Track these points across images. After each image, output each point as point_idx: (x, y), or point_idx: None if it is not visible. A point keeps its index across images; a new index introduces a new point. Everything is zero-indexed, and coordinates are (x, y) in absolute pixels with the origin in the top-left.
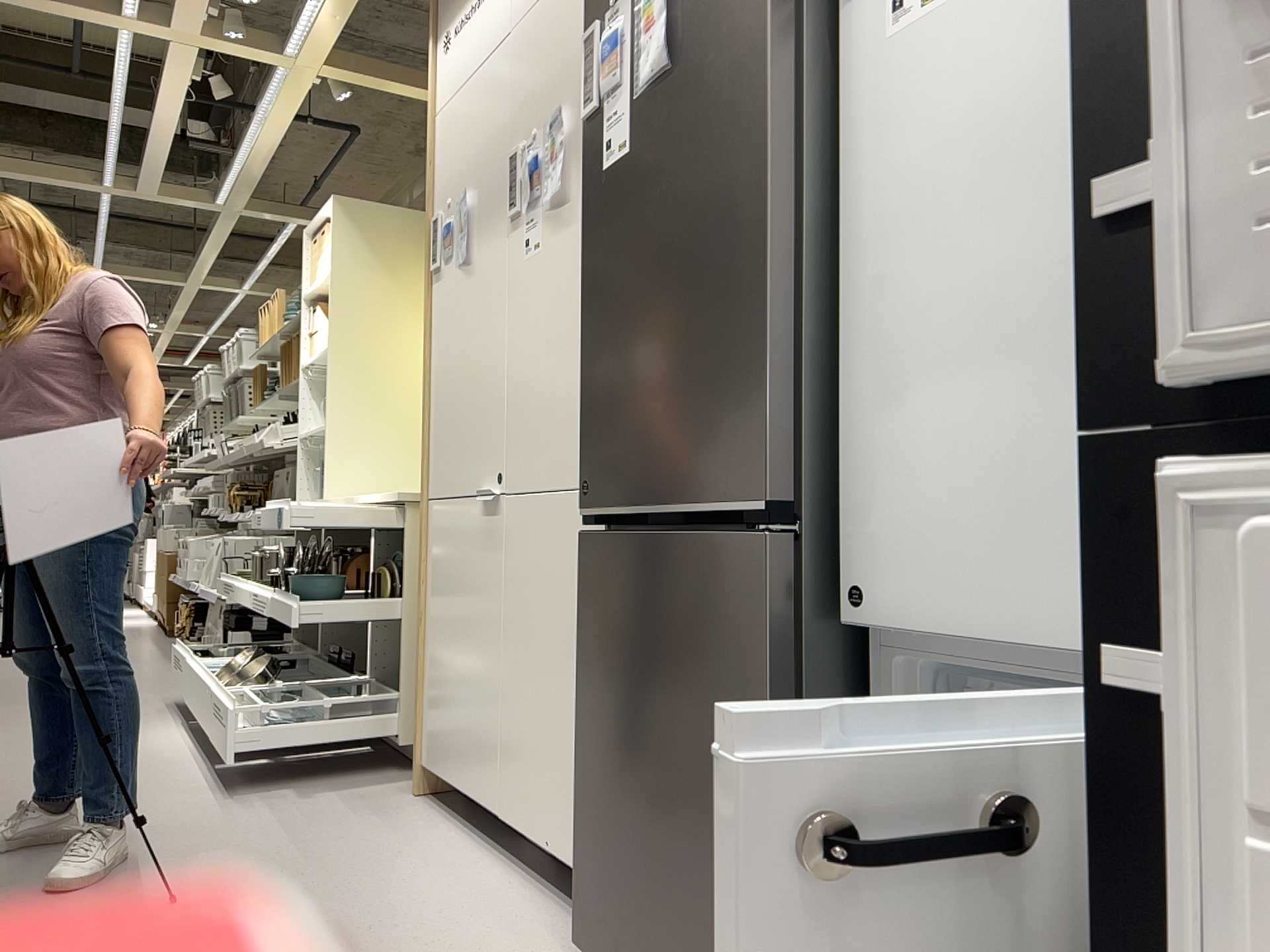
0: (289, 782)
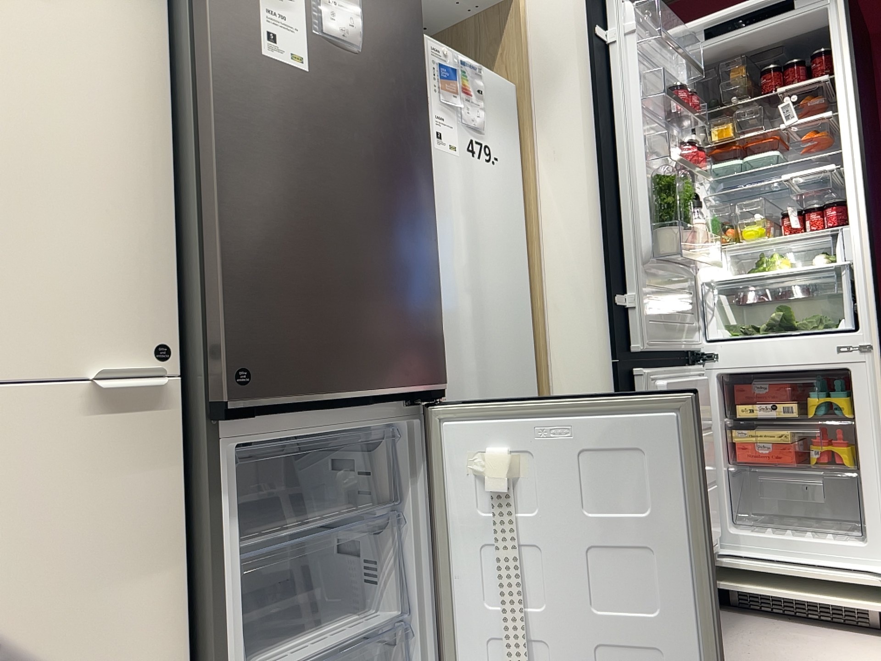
0: None
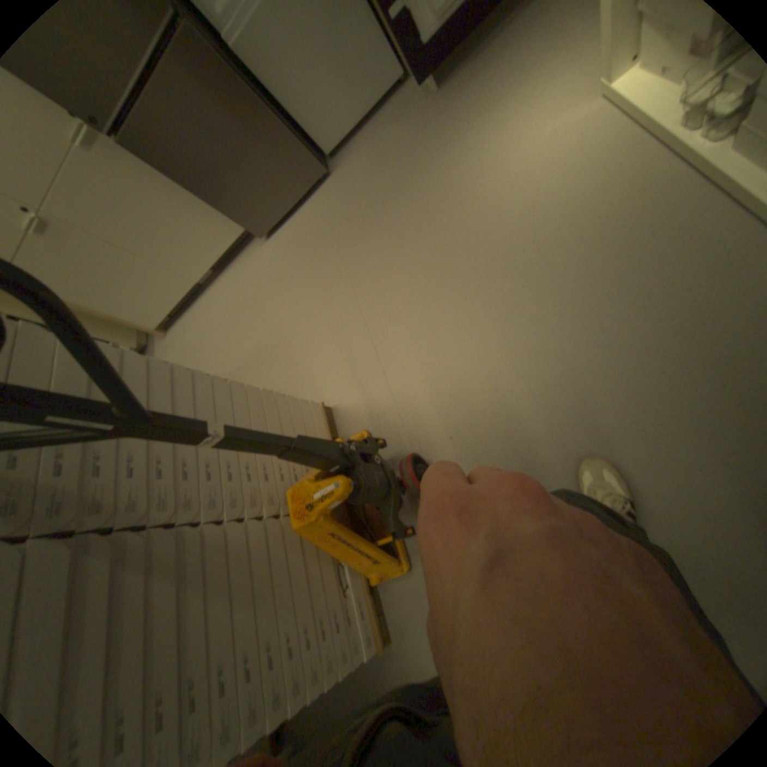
0: None
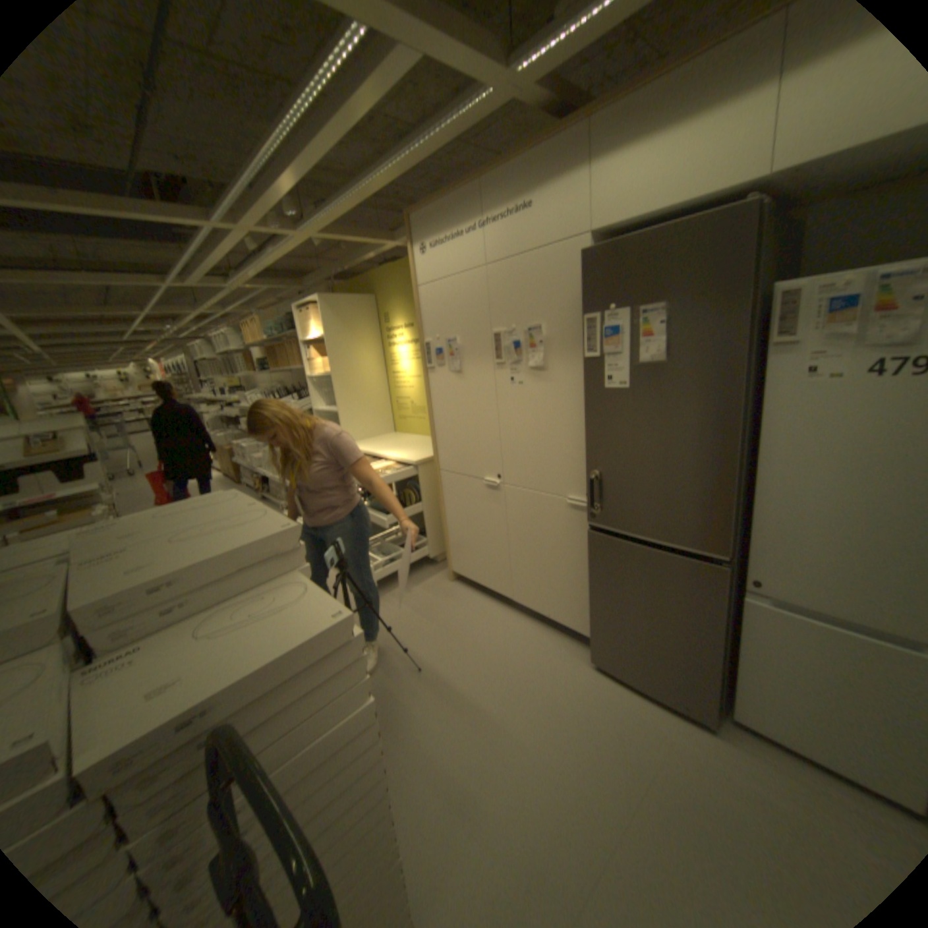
0: (393, 584)
